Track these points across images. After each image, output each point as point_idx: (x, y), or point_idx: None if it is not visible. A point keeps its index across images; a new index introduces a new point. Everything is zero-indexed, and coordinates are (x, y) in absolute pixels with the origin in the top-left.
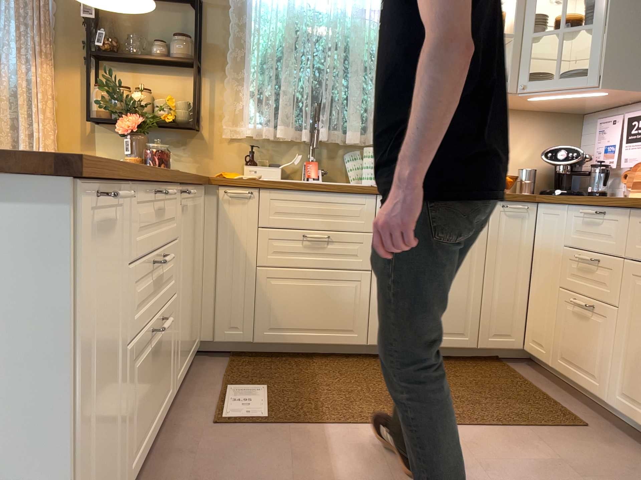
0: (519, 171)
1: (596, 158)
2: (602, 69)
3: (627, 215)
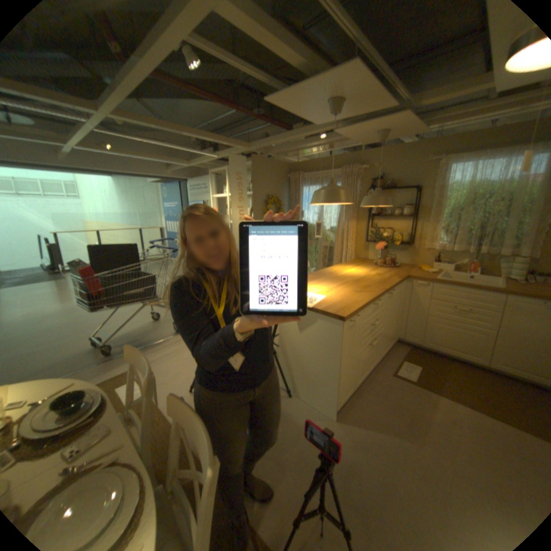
0: None
1: None
2: None
3: None
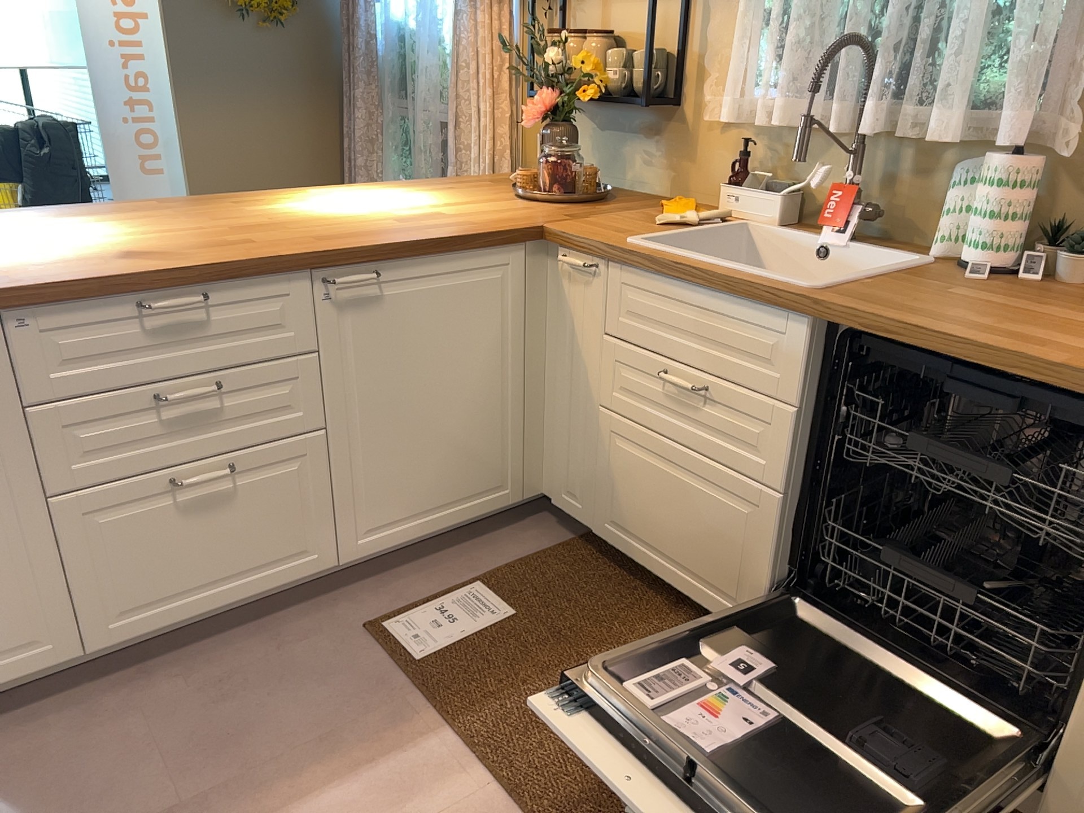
0: None
1: None
2: None
3: None
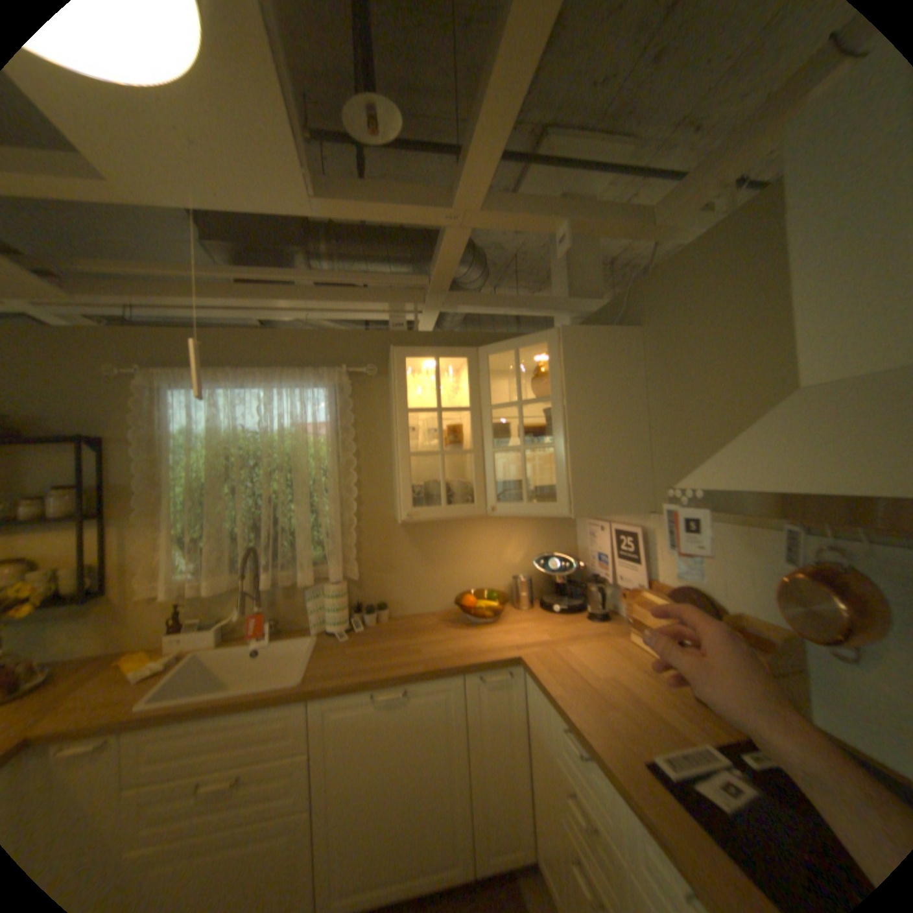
0: (514, 575)
1: (592, 563)
2: (572, 496)
3: (619, 791)
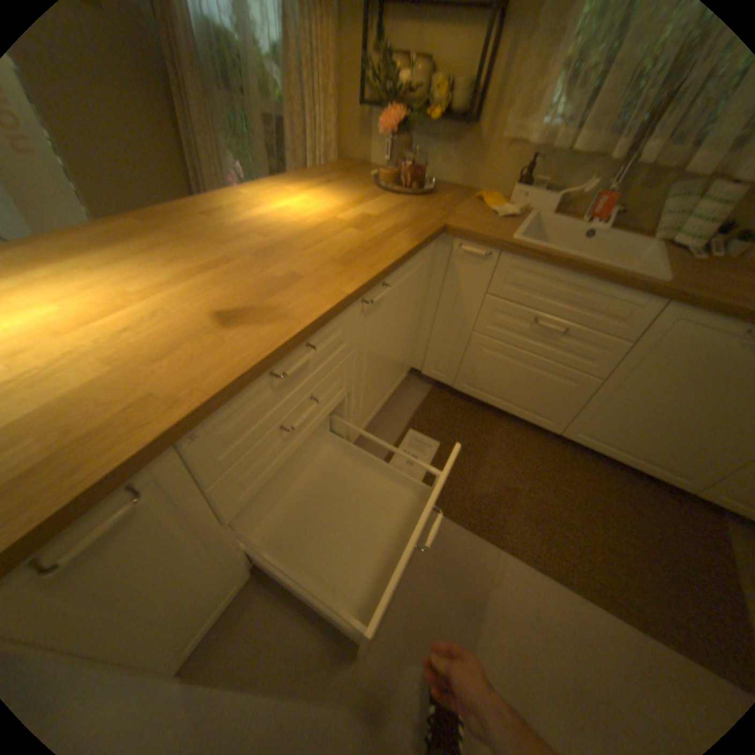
0: None
1: None
2: None
3: None
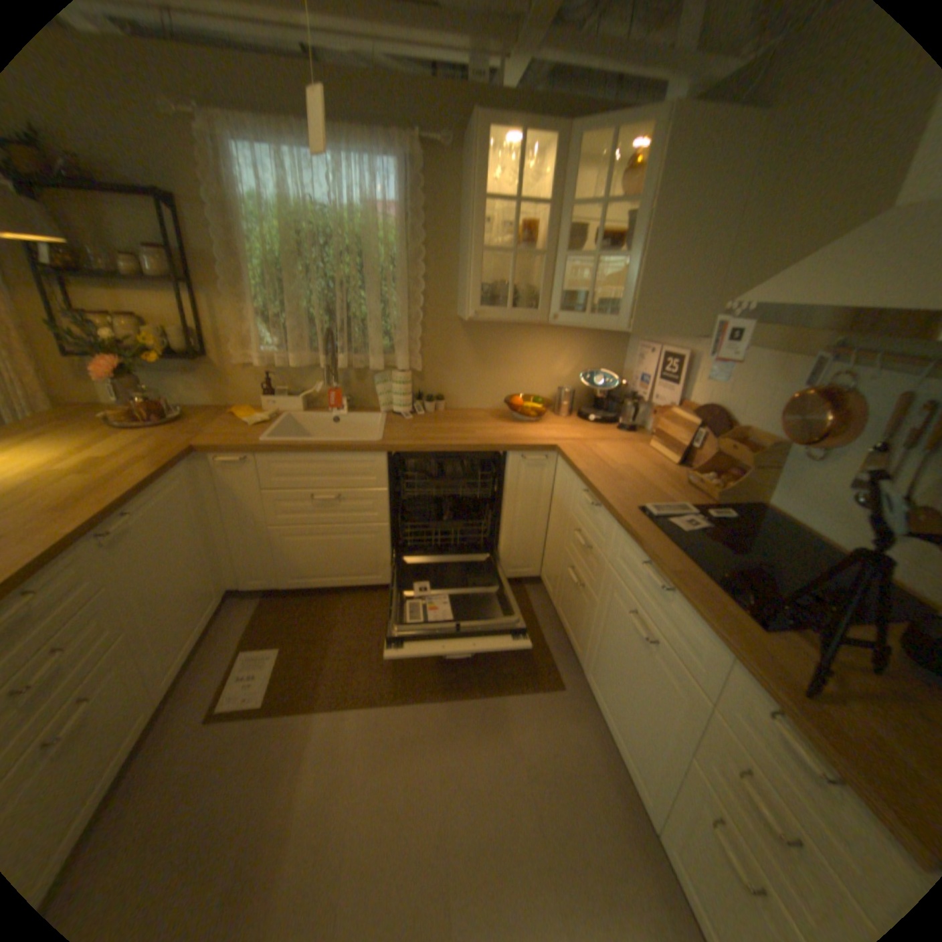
0: (559, 388)
1: (632, 384)
2: (634, 312)
3: (614, 521)
